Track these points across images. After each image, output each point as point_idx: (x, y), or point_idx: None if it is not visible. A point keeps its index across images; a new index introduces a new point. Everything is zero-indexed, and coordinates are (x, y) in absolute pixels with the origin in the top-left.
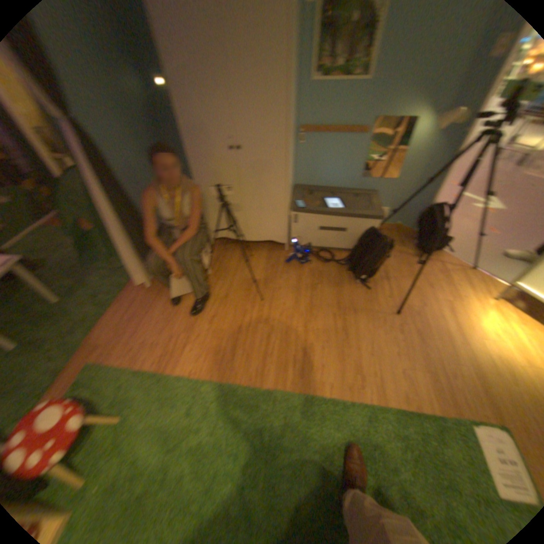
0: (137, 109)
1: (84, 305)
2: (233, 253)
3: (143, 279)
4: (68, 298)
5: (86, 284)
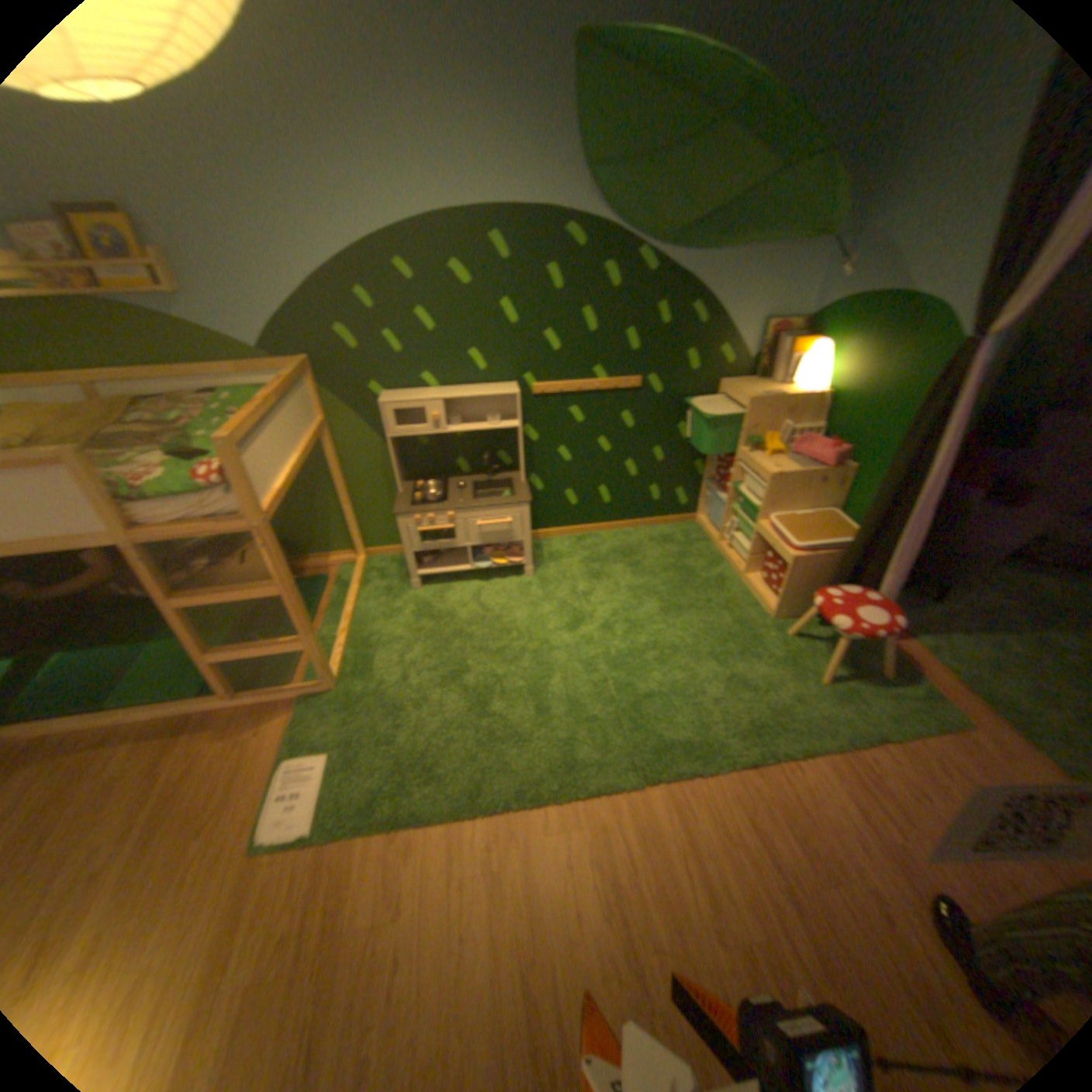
0: None
1: None
2: None
3: None
4: None
5: None
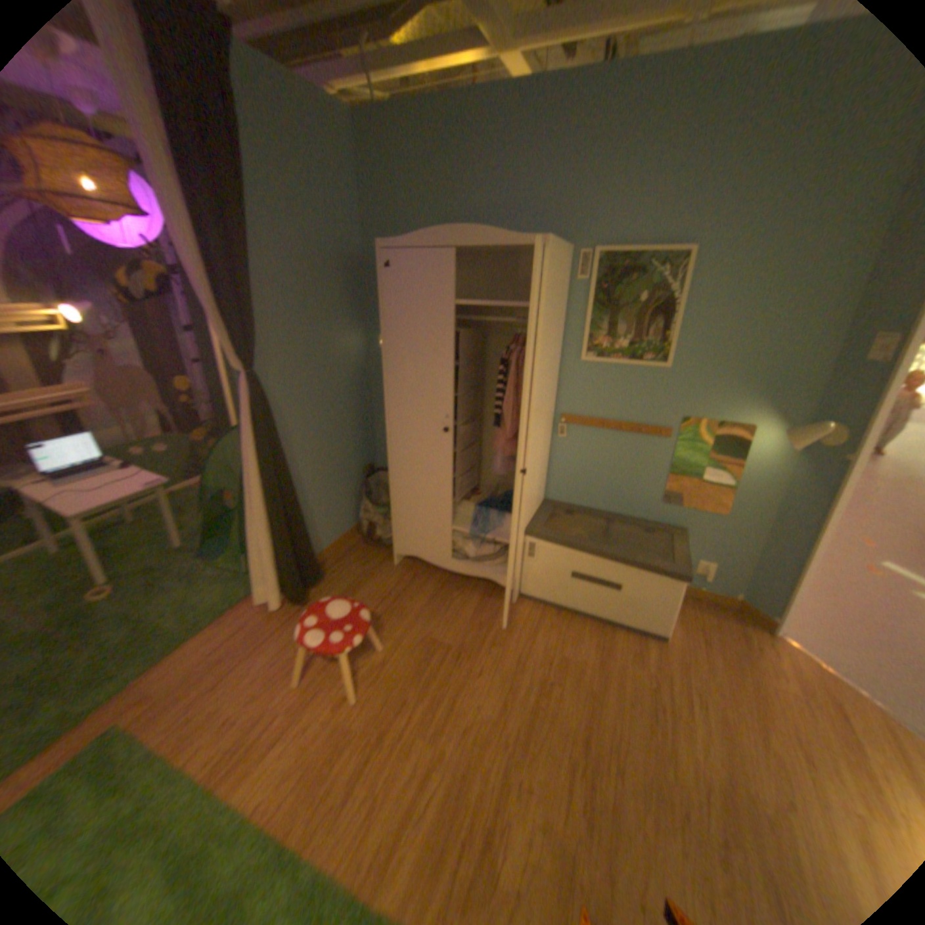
0: (343, 369)
1: (162, 621)
2: (422, 587)
3: (264, 600)
4: (151, 604)
5: (187, 586)
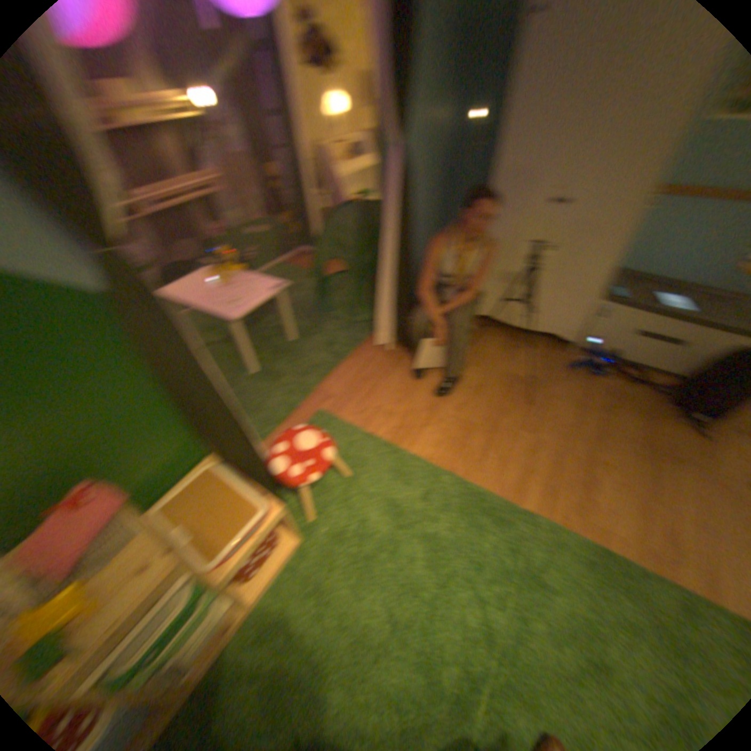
0: (443, 145)
1: (325, 350)
2: (494, 339)
3: (387, 340)
4: (306, 340)
5: (323, 330)
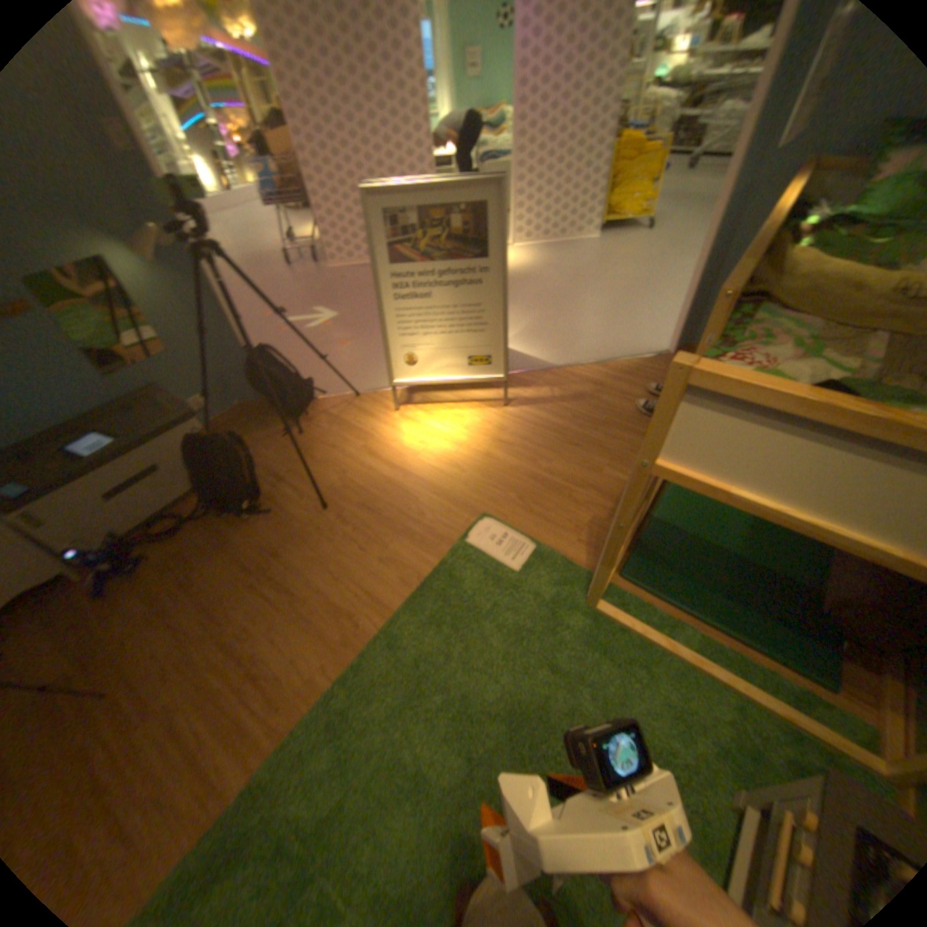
0: None
1: None
2: None
3: None
4: None
5: None
